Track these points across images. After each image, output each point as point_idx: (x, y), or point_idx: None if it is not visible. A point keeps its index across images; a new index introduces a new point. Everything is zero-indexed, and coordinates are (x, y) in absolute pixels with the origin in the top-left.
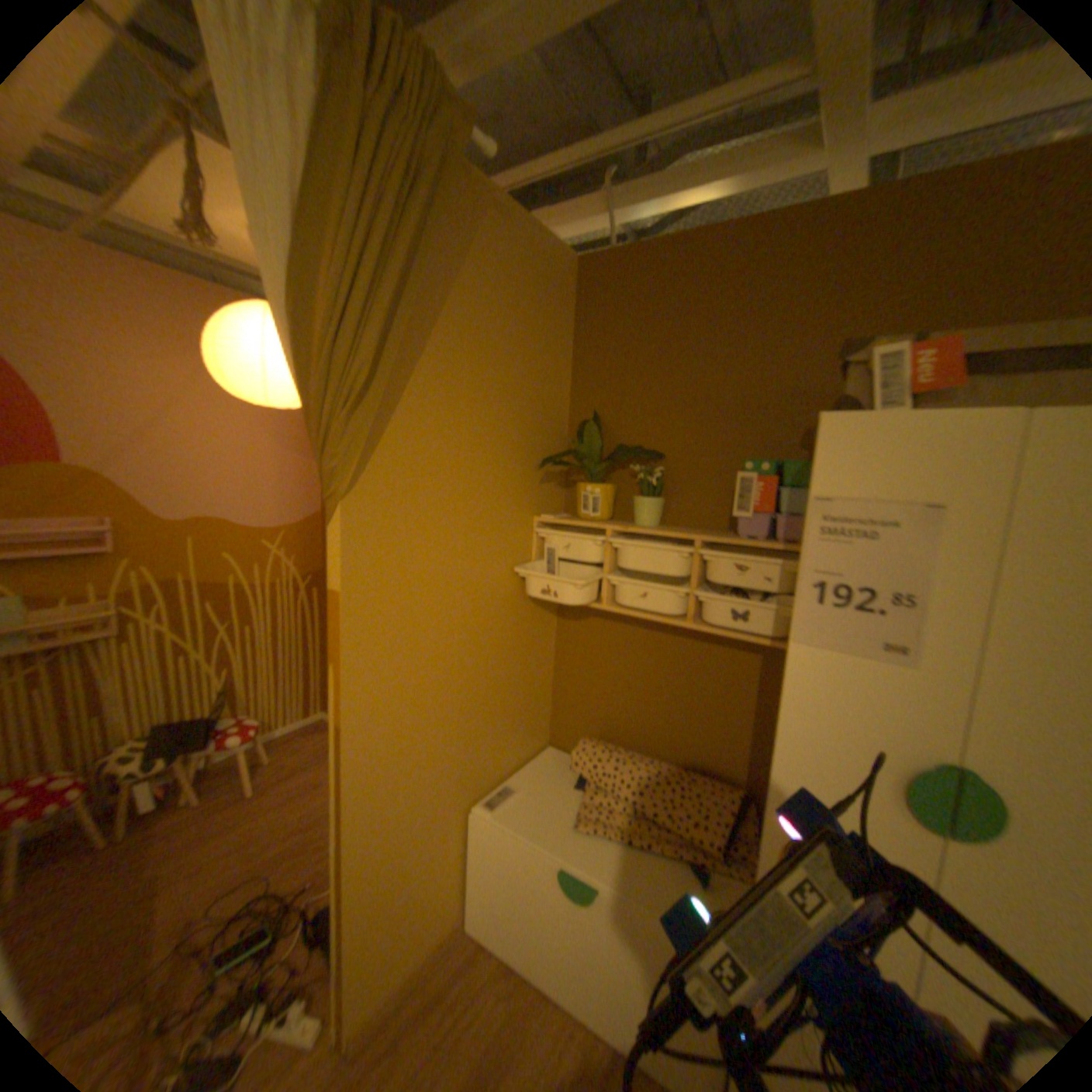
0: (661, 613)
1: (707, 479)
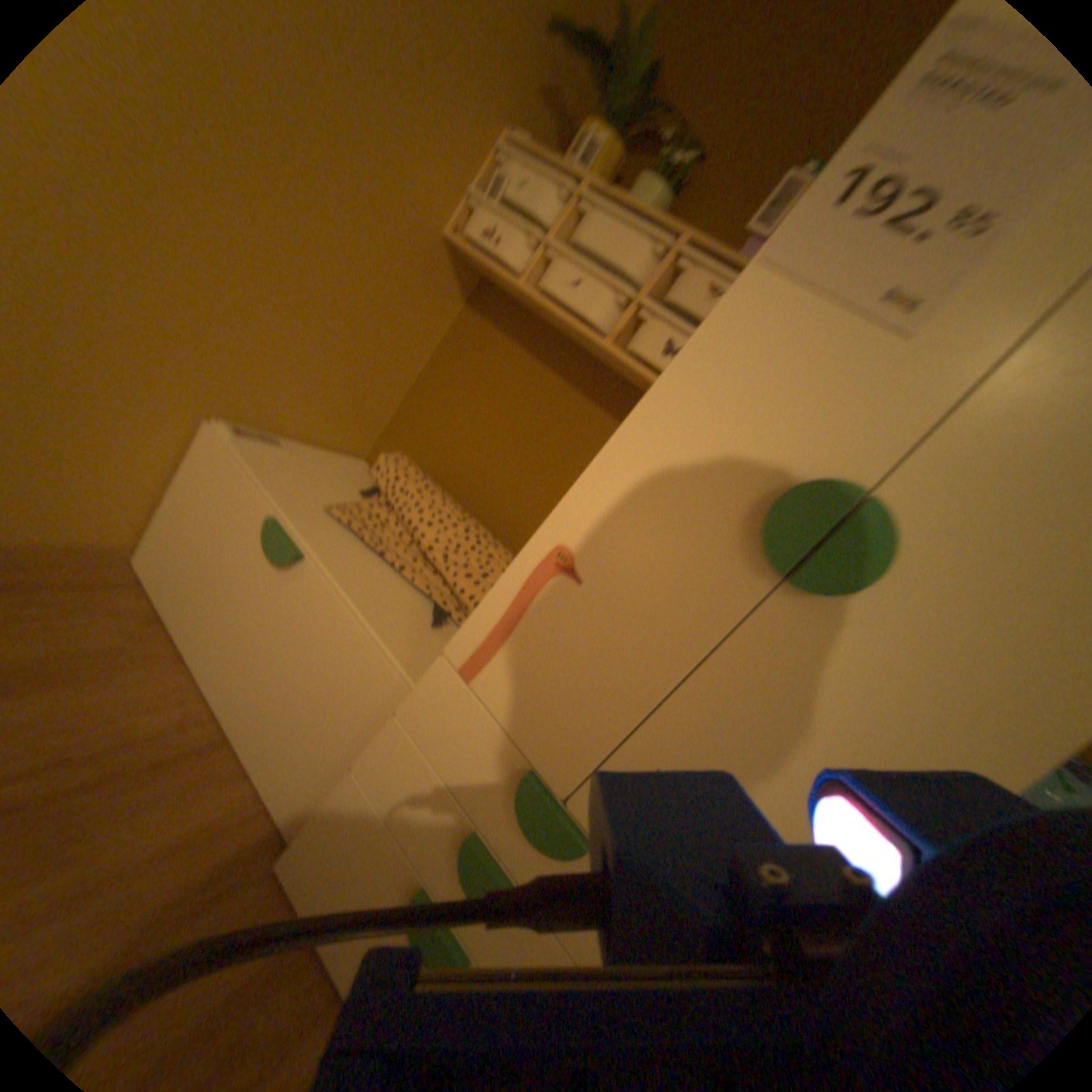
0: (580, 318)
1: (734, 213)
